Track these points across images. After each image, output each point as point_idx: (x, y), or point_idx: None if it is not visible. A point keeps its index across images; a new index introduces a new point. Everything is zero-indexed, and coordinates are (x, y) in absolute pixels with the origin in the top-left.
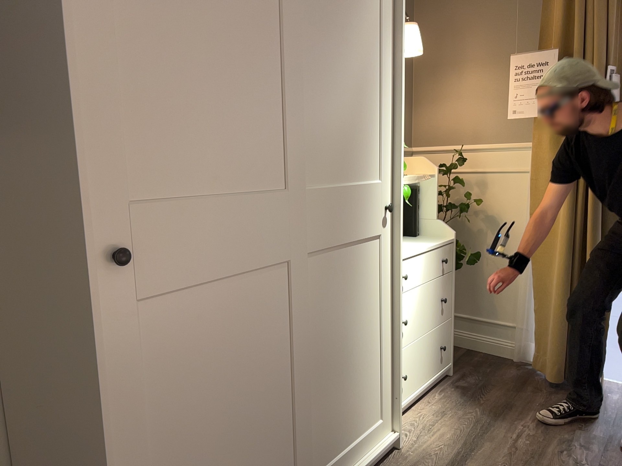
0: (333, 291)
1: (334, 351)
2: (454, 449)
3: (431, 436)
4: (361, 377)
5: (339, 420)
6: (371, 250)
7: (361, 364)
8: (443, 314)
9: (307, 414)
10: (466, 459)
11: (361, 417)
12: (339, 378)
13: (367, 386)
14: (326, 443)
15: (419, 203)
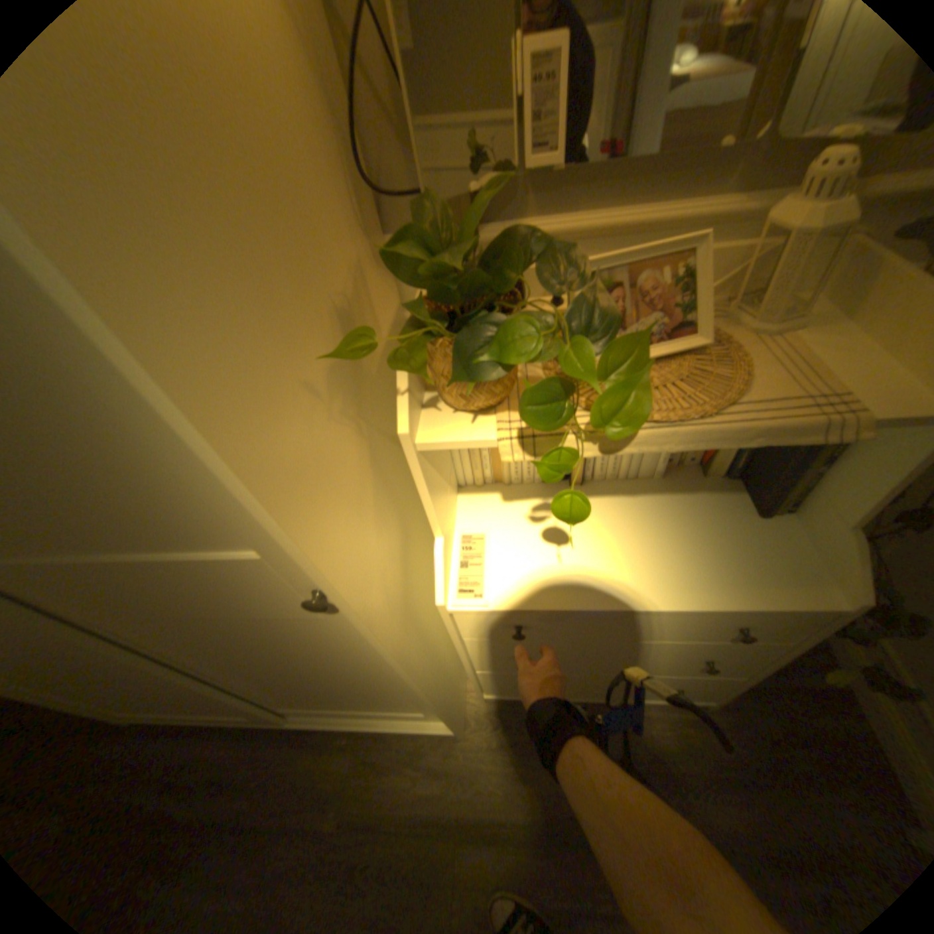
0: (205, 646)
1: (258, 676)
2: (502, 815)
3: (510, 766)
4: (347, 694)
5: (312, 702)
6: (294, 627)
7: (340, 689)
8: (703, 674)
9: (231, 695)
10: (489, 845)
11: (365, 708)
12: (288, 688)
13: (368, 700)
14: (295, 706)
15: (836, 451)
